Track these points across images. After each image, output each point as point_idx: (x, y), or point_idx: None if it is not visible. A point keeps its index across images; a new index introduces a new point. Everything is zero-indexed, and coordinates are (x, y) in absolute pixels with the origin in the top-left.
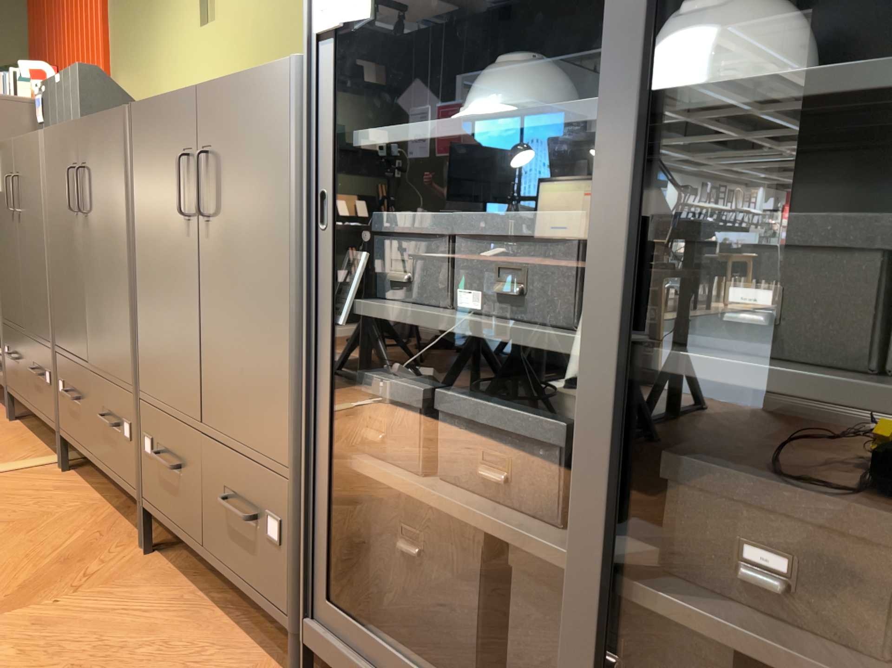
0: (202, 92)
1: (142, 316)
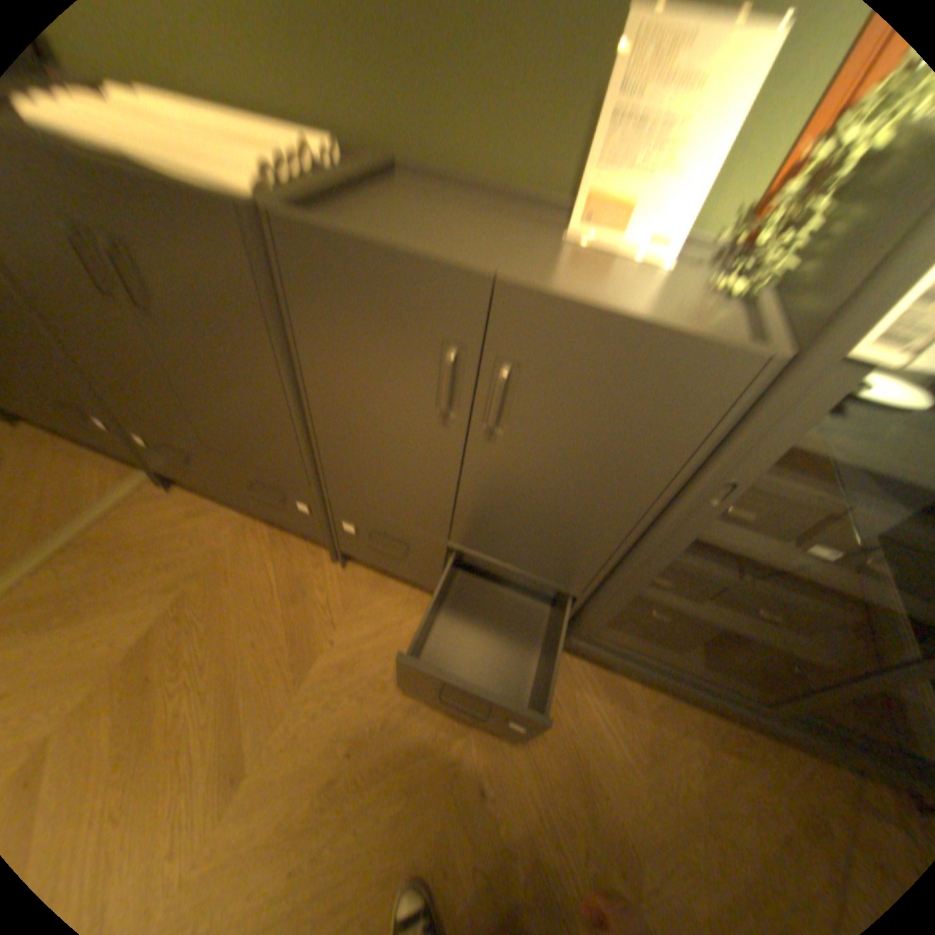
0: (512, 292)
1: (330, 449)
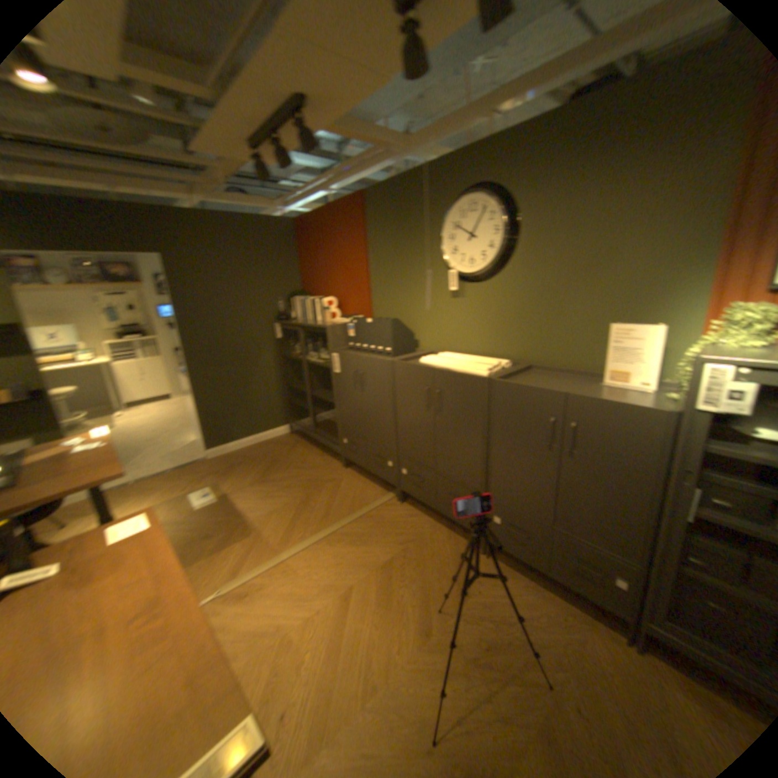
0: (573, 398)
1: (497, 468)
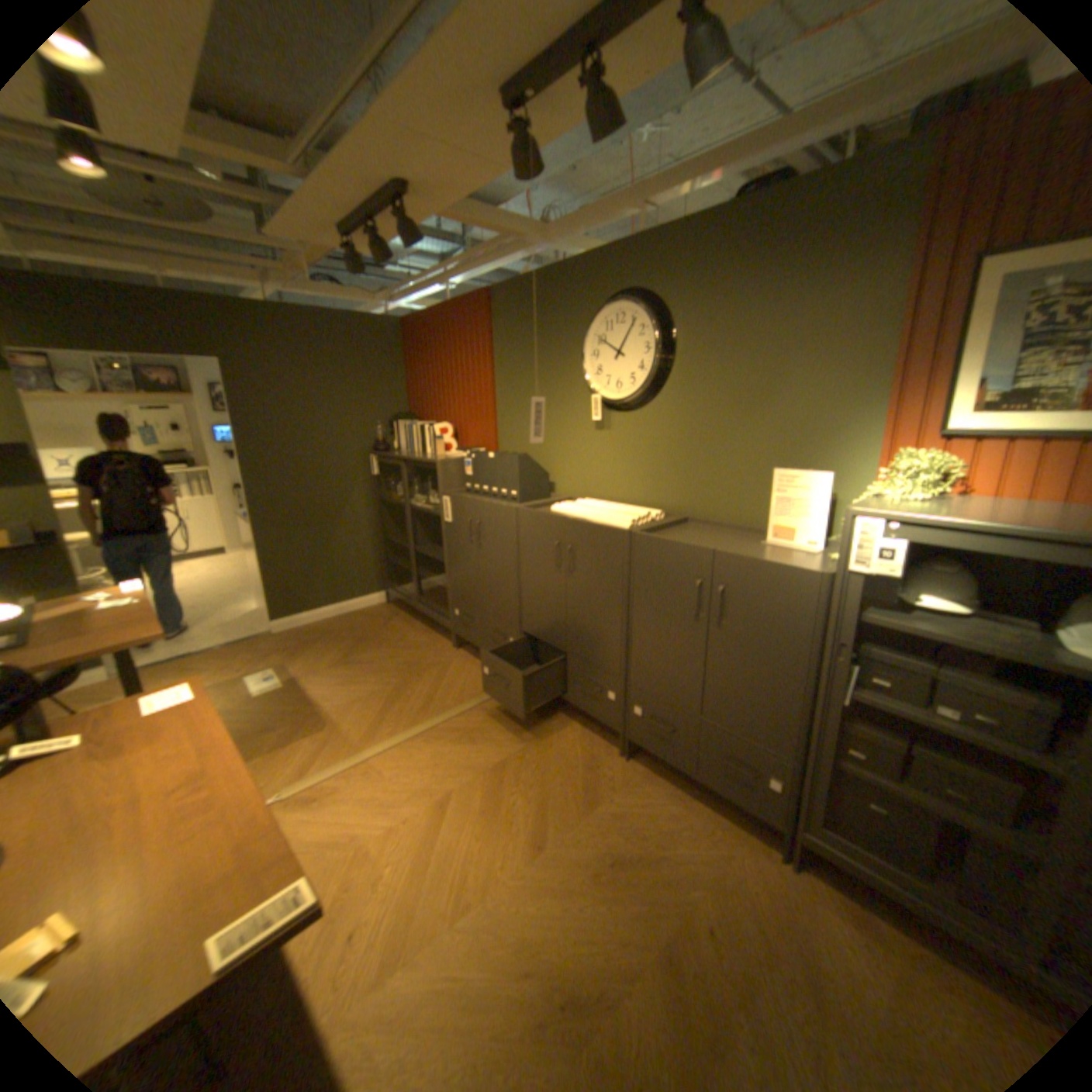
0: (721, 557)
1: (637, 645)
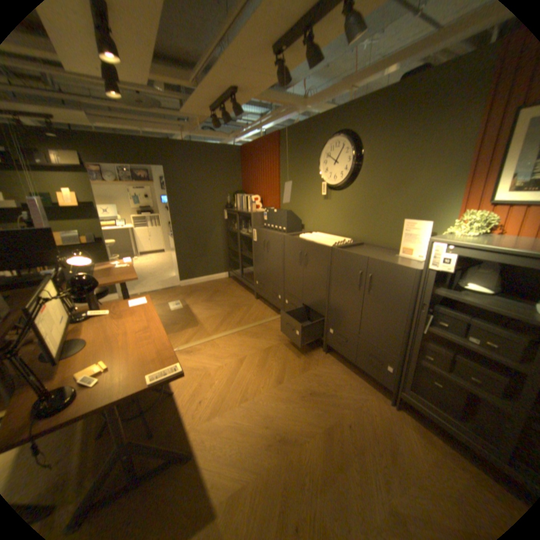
0: (371, 260)
1: (333, 300)
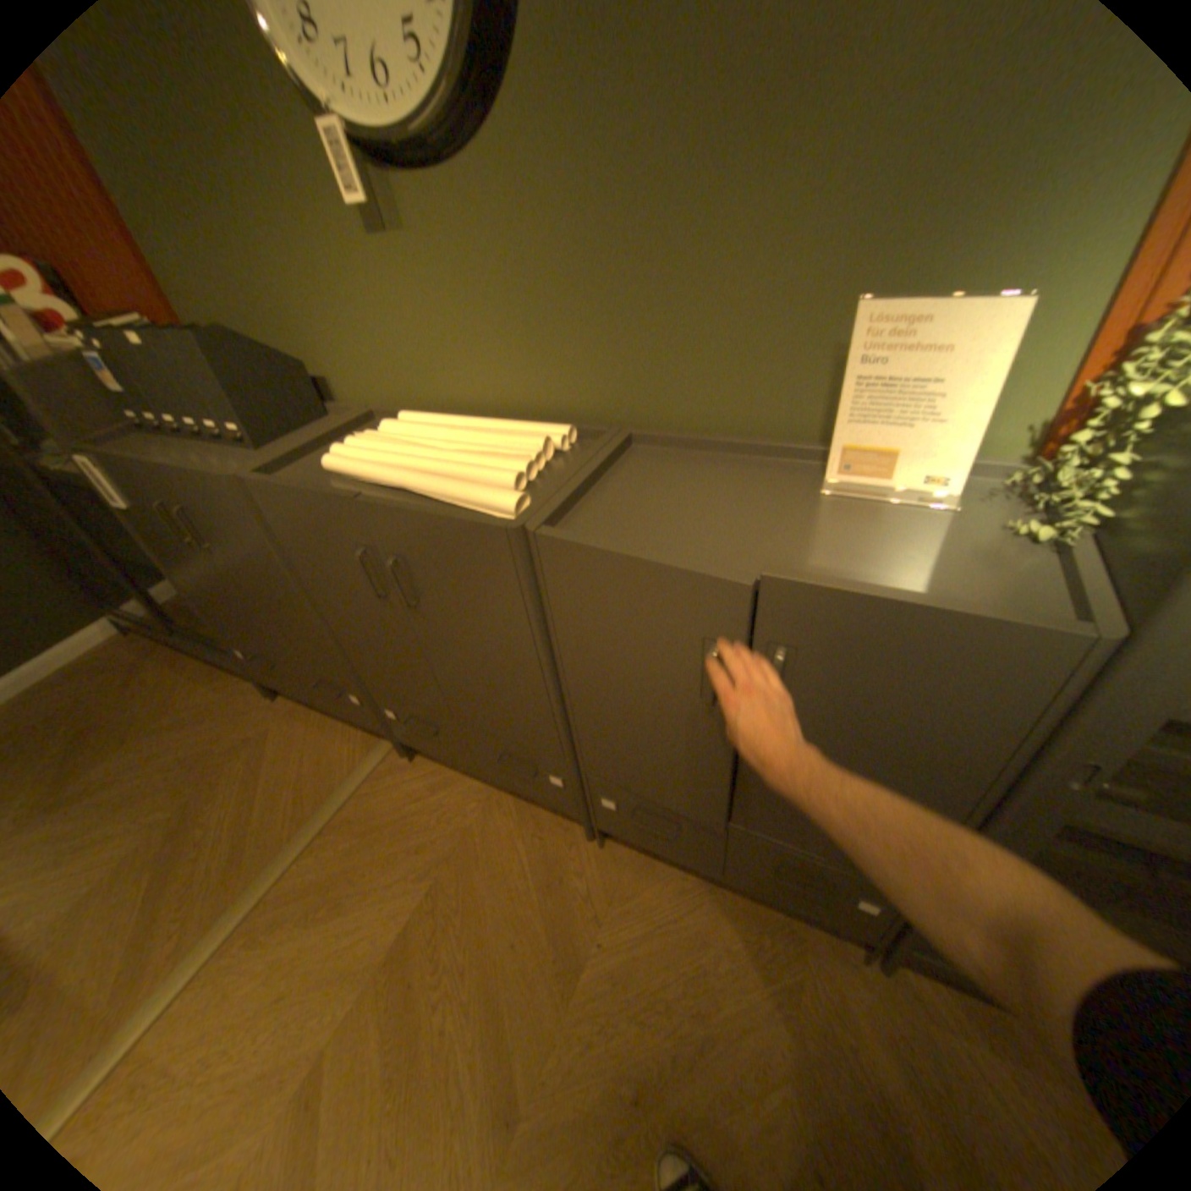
0: (779, 590)
1: (589, 726)
